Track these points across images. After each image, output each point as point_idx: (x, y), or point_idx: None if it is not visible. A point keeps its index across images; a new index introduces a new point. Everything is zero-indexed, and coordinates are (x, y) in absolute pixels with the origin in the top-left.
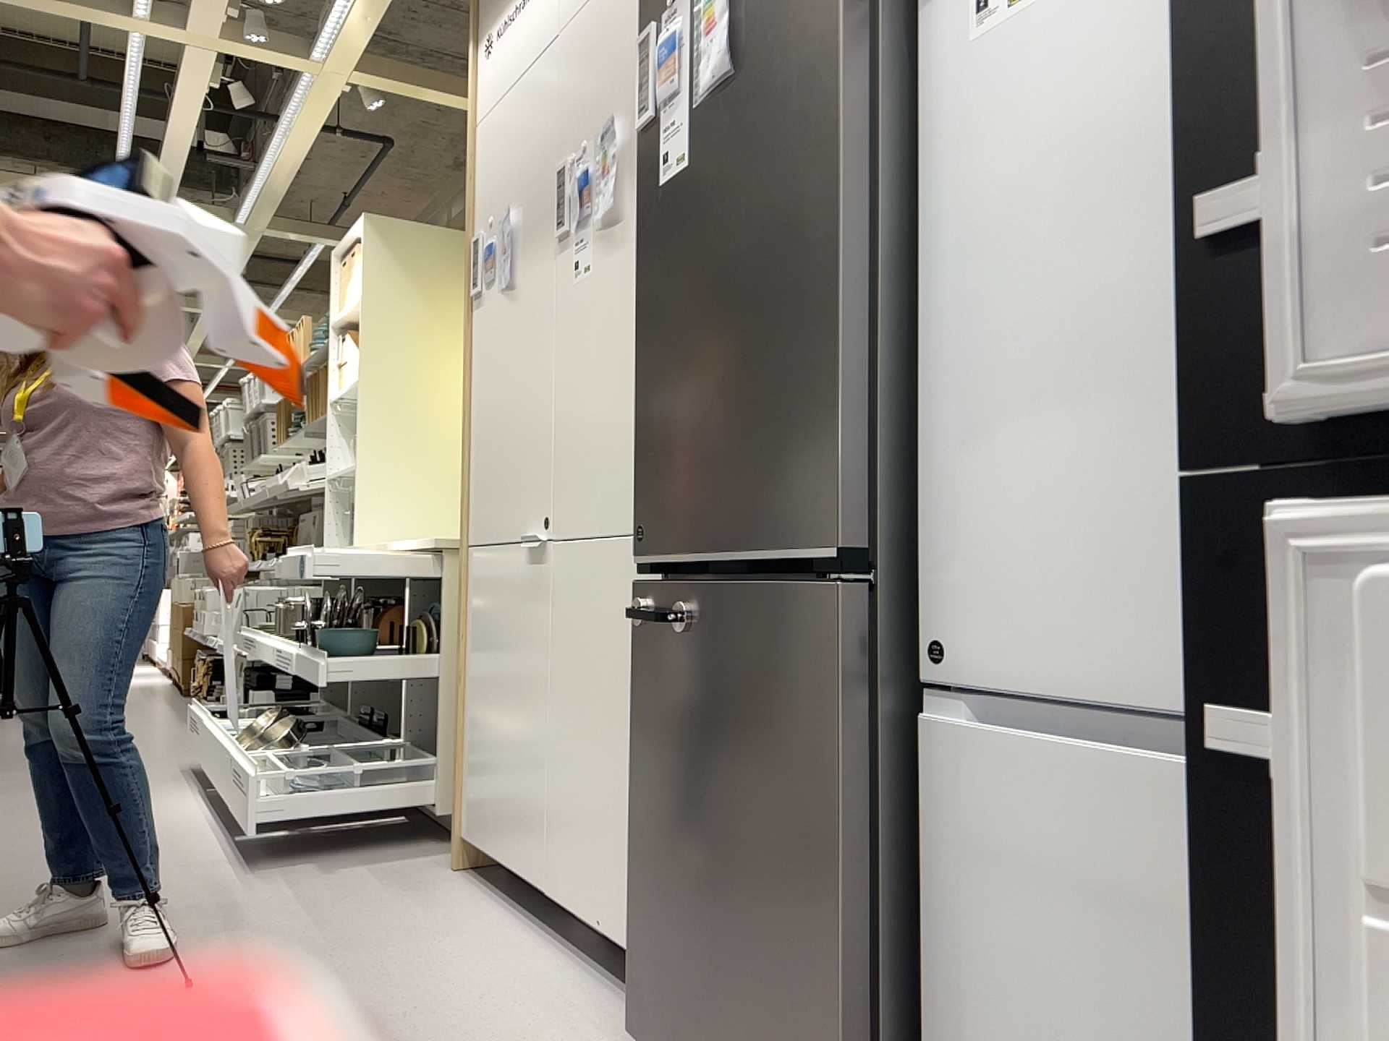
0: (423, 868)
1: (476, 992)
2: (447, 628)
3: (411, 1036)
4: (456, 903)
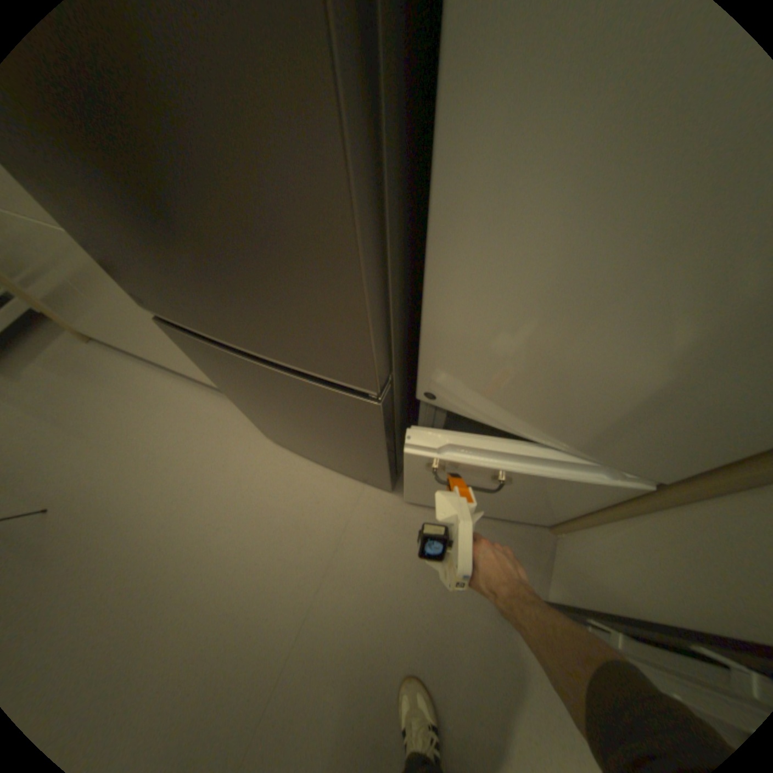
0: (66, 348)
1: (179, 432)
2: None
3: (177, 476)
4: (111, 370)
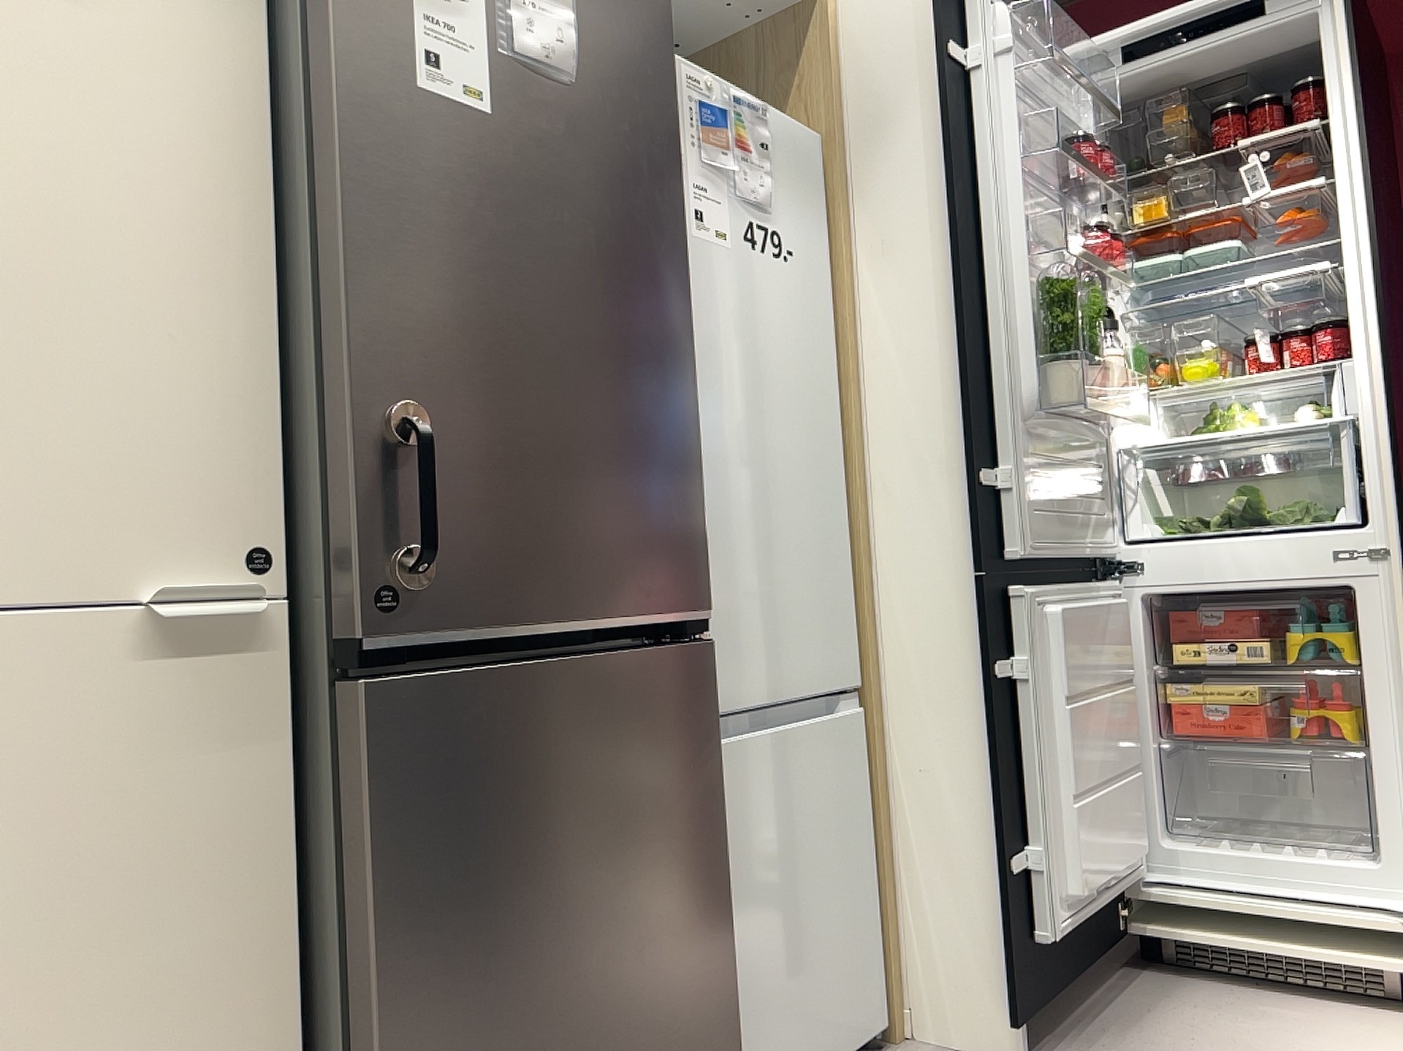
0: None
1: None
2: None
3: None
4: None
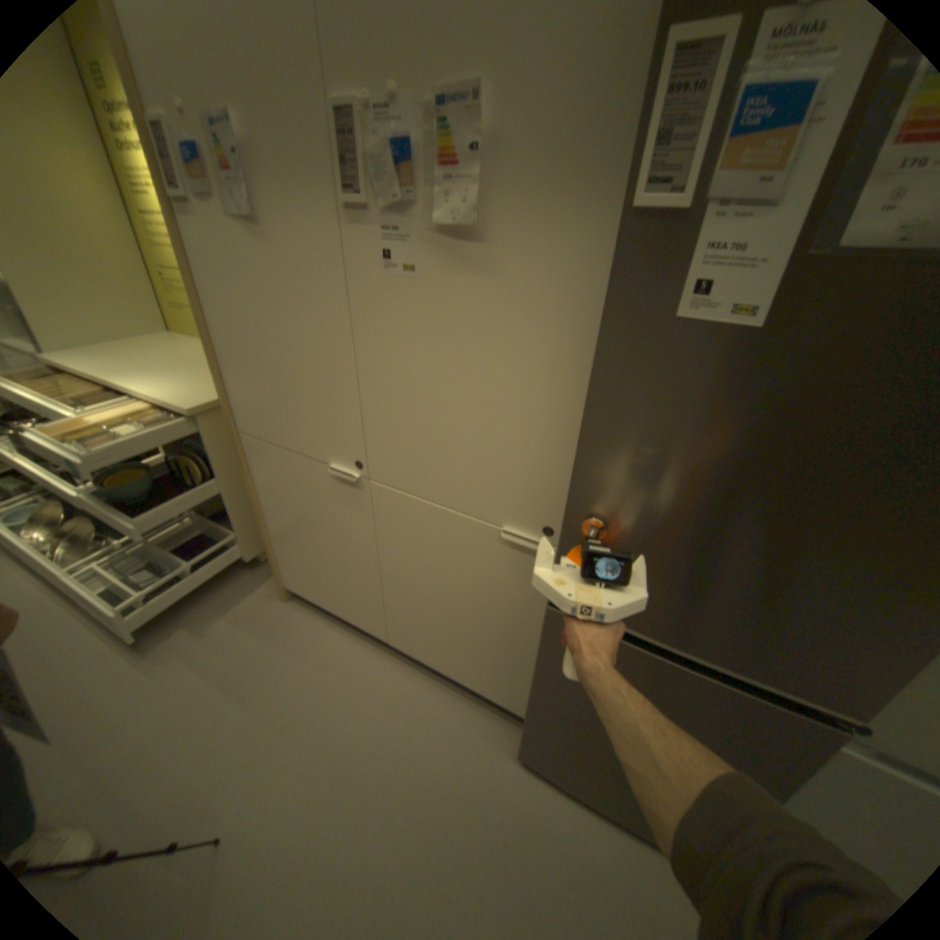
0: (262, 604)
1: (397, 735)
2: (217, 462)
3: (398, 806)
4: (312, 638)
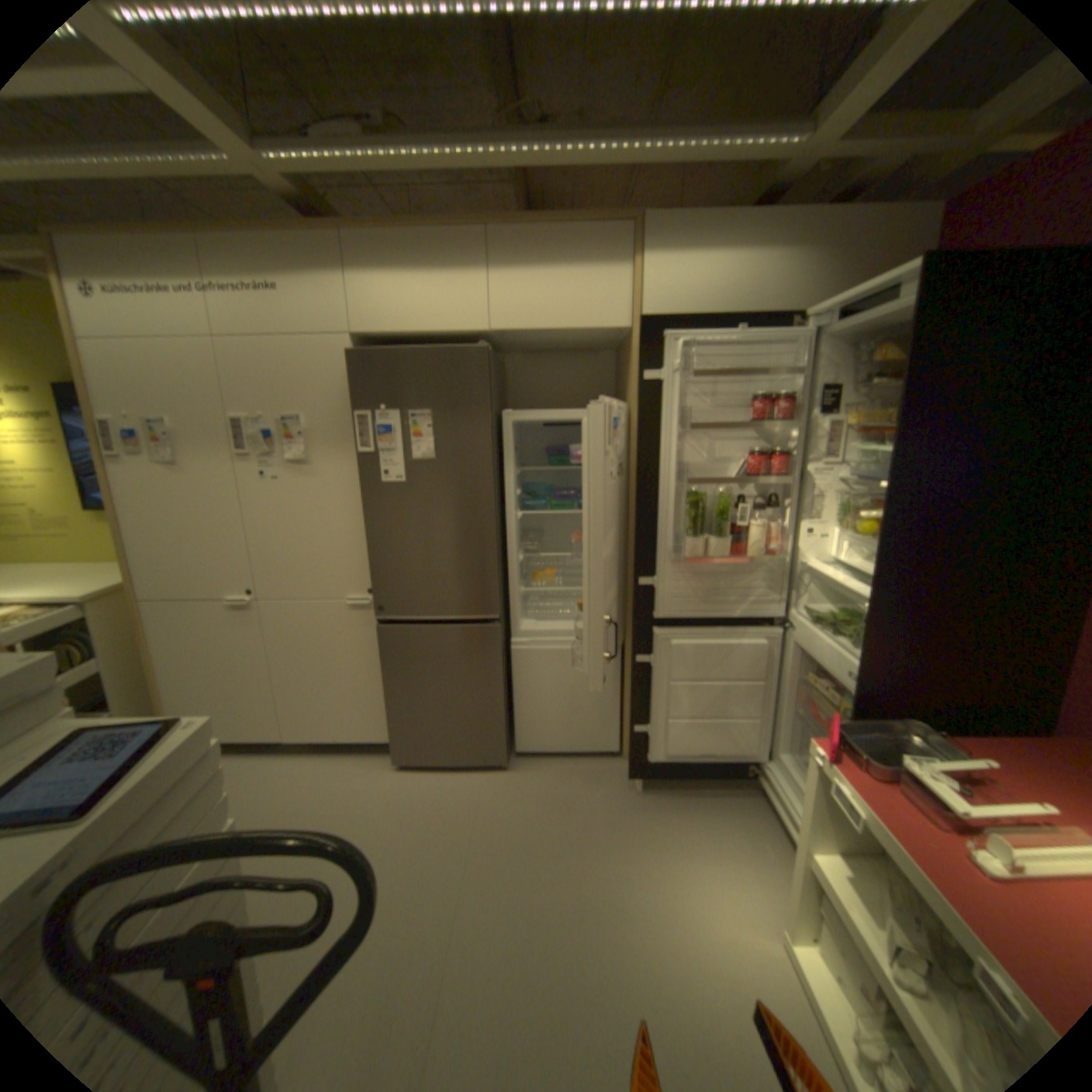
0: None
1: (301, 790)
2: (101, 643)
3: (310, 817)
4: None
